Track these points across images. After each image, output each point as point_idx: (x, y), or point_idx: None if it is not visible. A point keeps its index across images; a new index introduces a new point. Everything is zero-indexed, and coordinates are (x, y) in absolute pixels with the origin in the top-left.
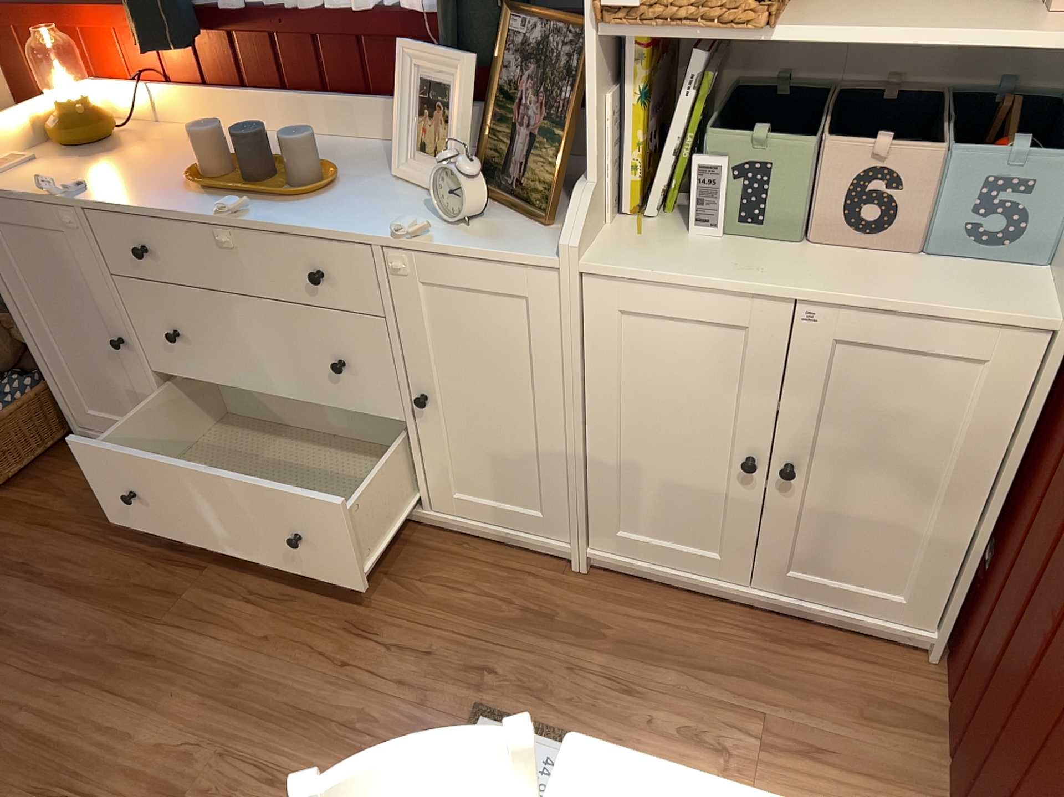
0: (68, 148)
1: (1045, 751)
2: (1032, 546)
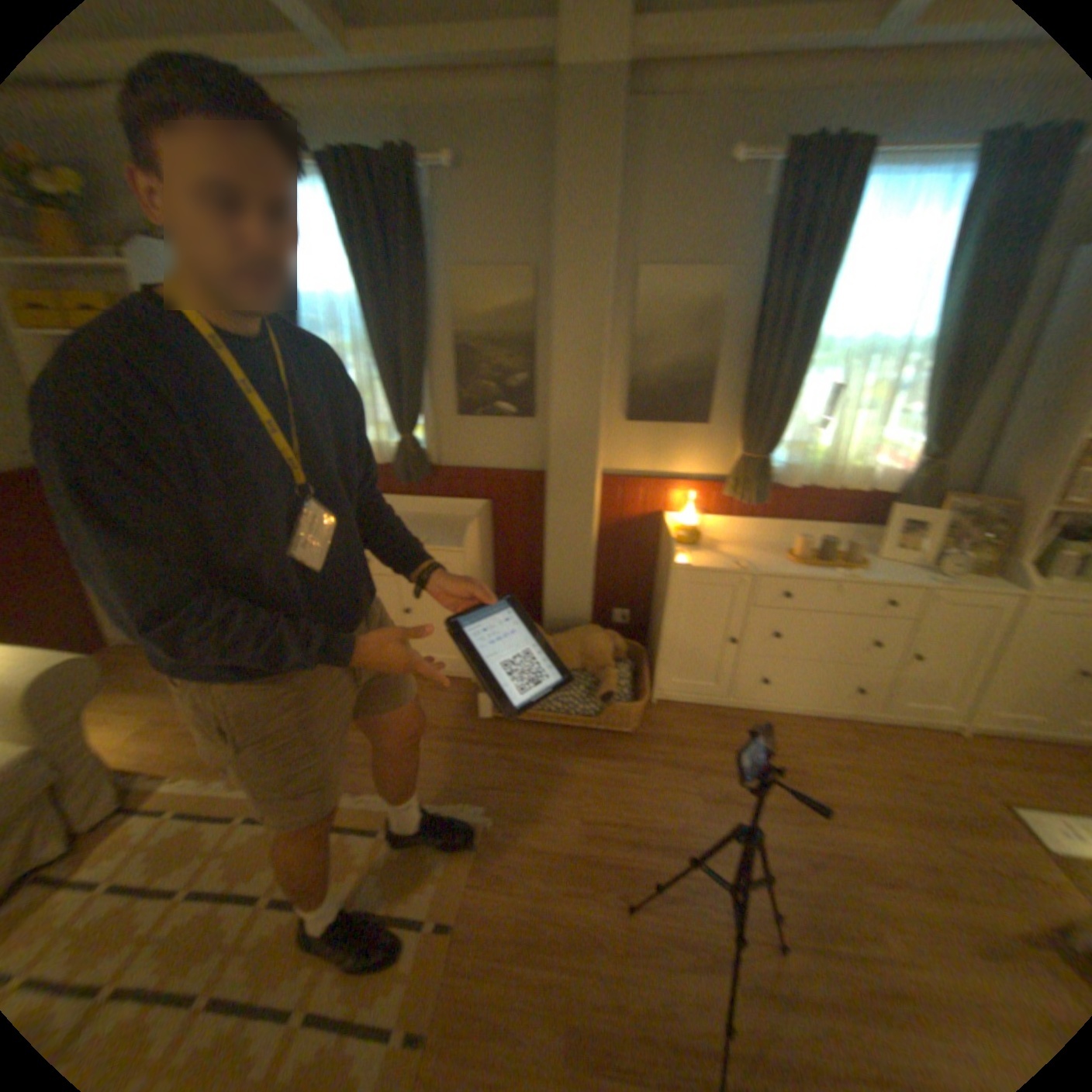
0: (688, 546)
1: None
2: None
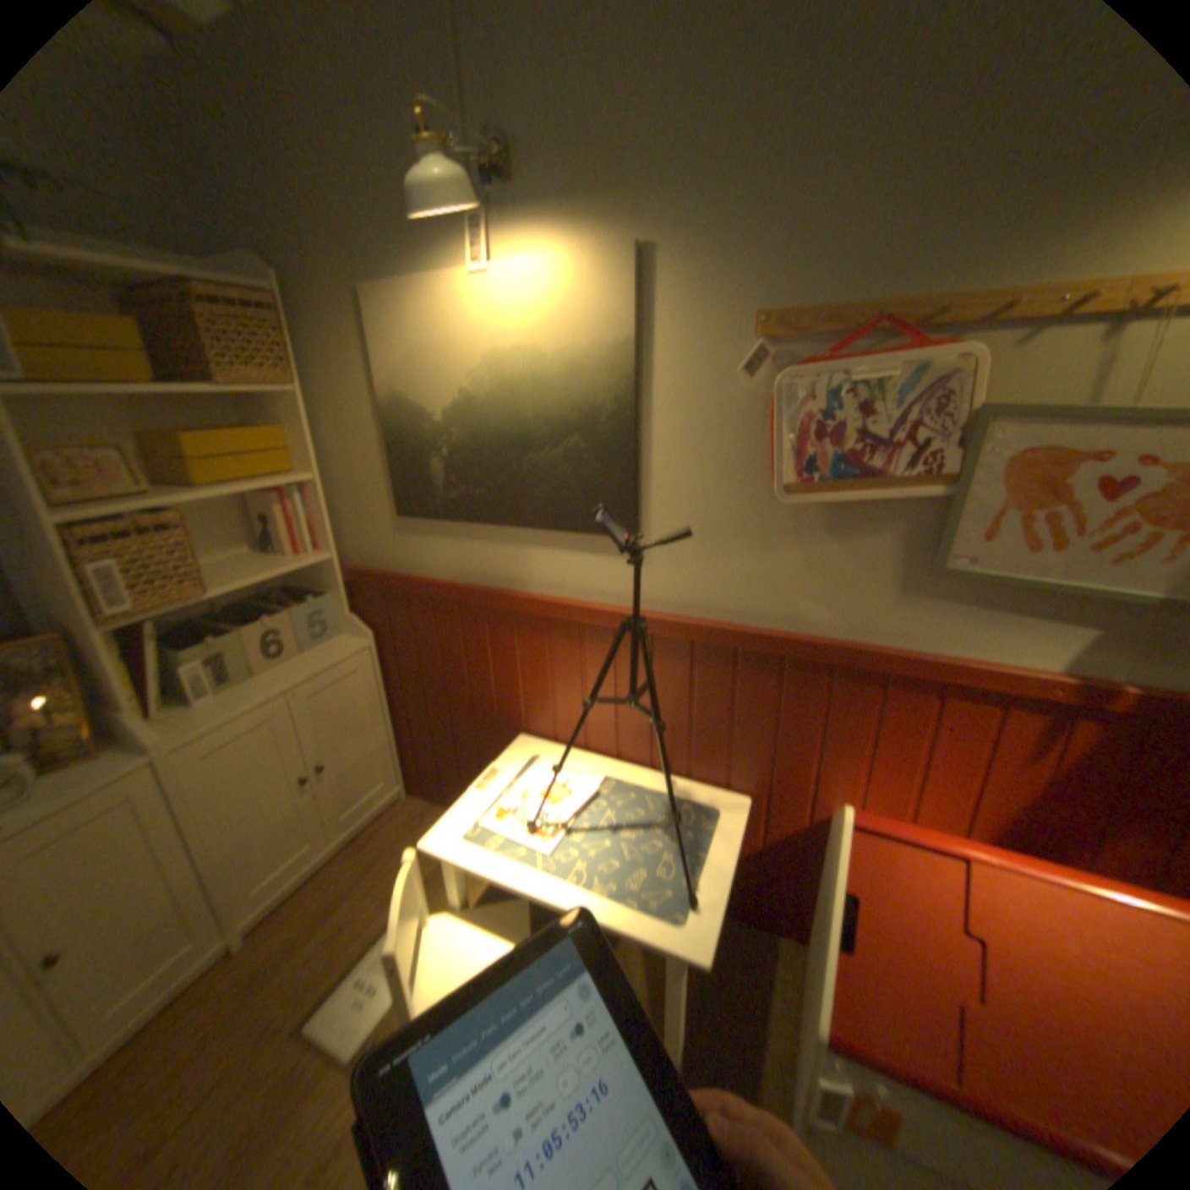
0: None
1: (475, 743)
2: (412, 714)
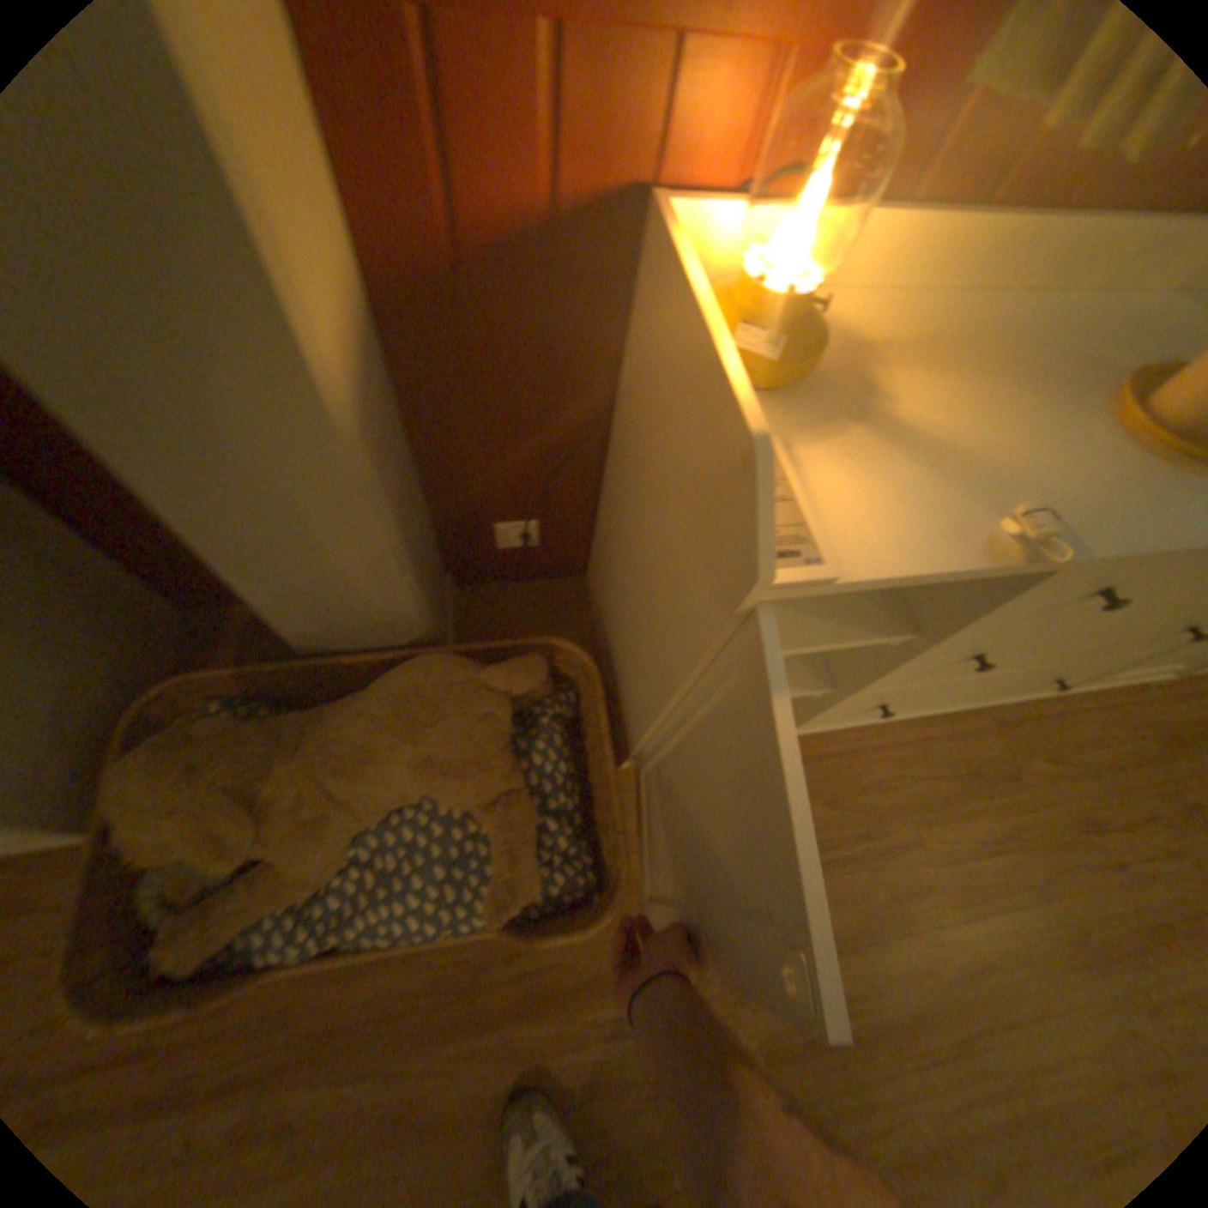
0: (774, 394)
1: None
2: None
